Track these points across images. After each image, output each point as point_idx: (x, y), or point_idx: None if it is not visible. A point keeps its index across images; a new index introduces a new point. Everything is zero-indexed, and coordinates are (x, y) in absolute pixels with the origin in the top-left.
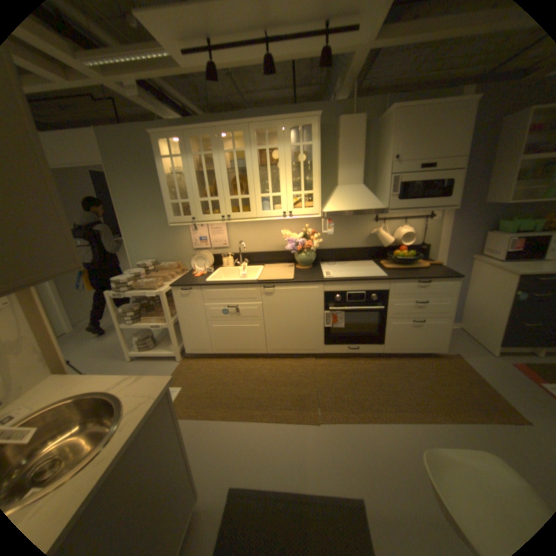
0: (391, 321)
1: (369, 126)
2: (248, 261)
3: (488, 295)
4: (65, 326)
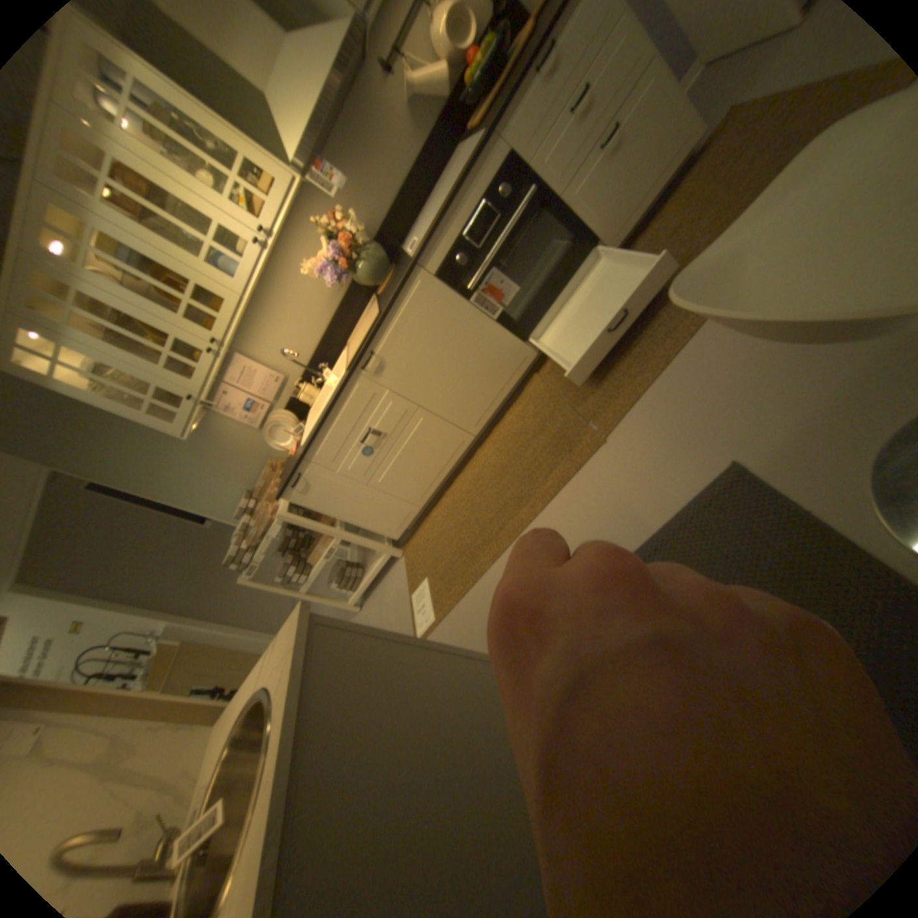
0: (568, 191)
1: None
2: (327, 363)
3: None
4: None
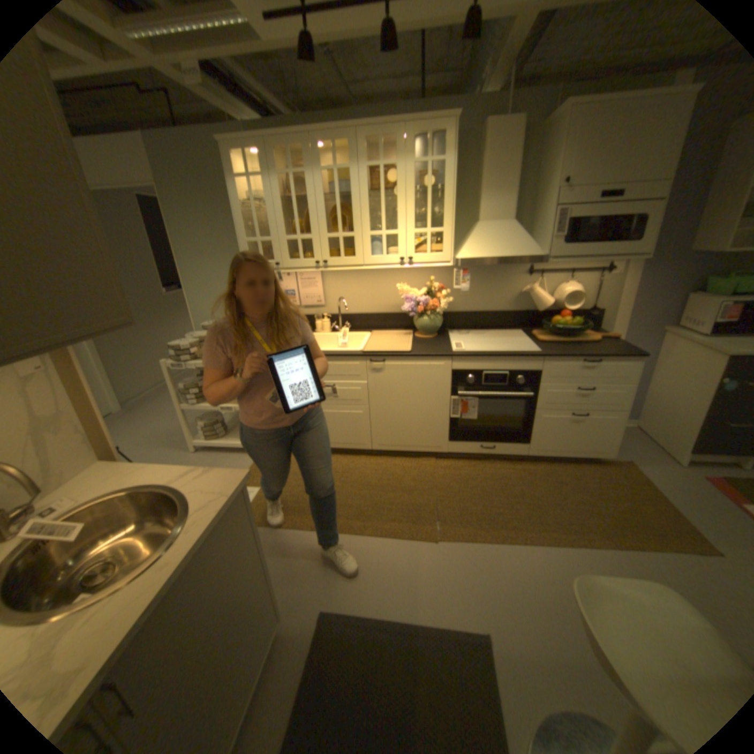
0: (541, 413)
1: (529, 133)
2: (350, 325)
3: (680, 382)
4: (109, 404)
